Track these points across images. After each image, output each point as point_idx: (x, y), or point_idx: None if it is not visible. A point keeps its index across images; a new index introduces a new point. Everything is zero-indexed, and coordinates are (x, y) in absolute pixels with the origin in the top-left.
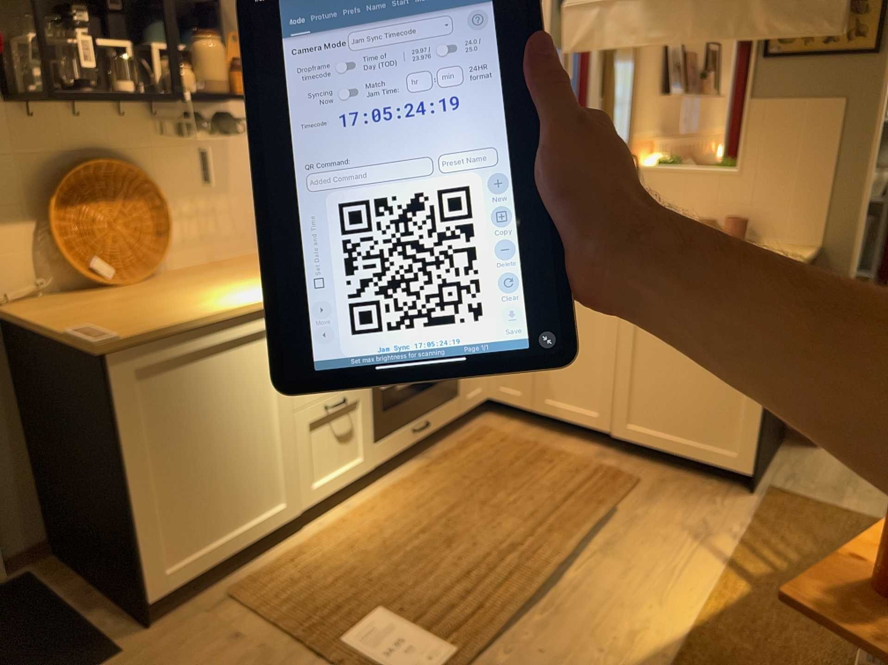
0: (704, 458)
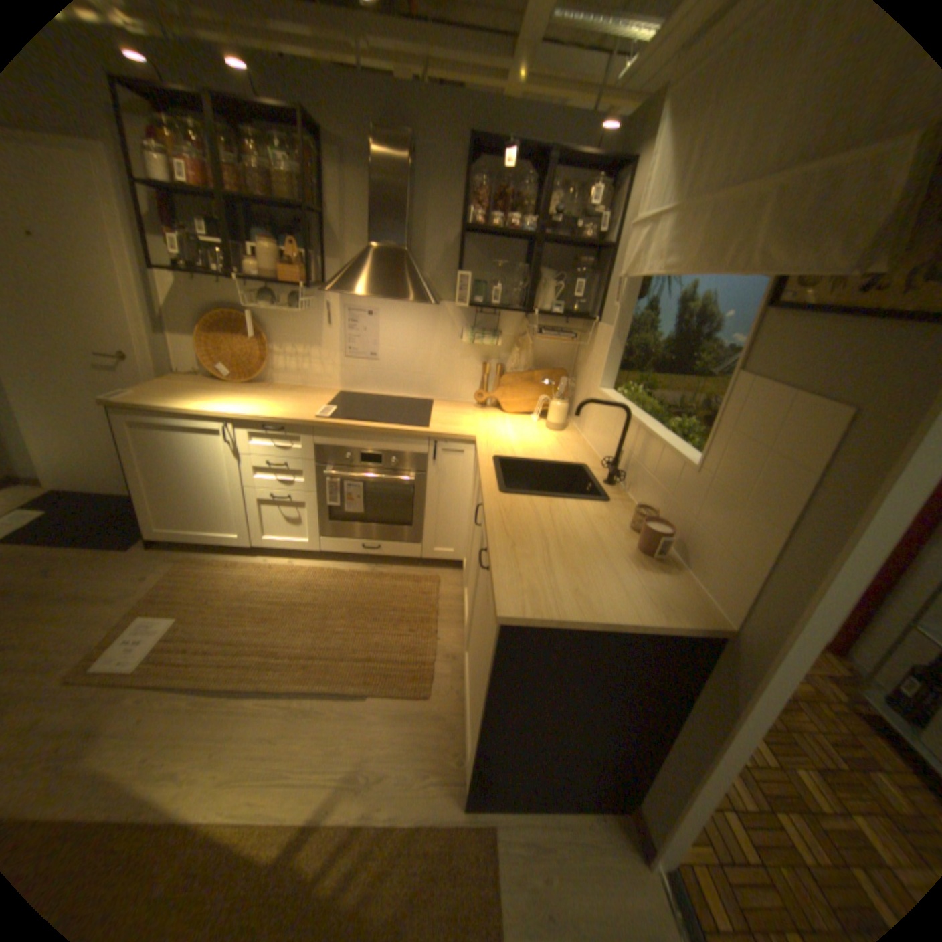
0: (464, 735)
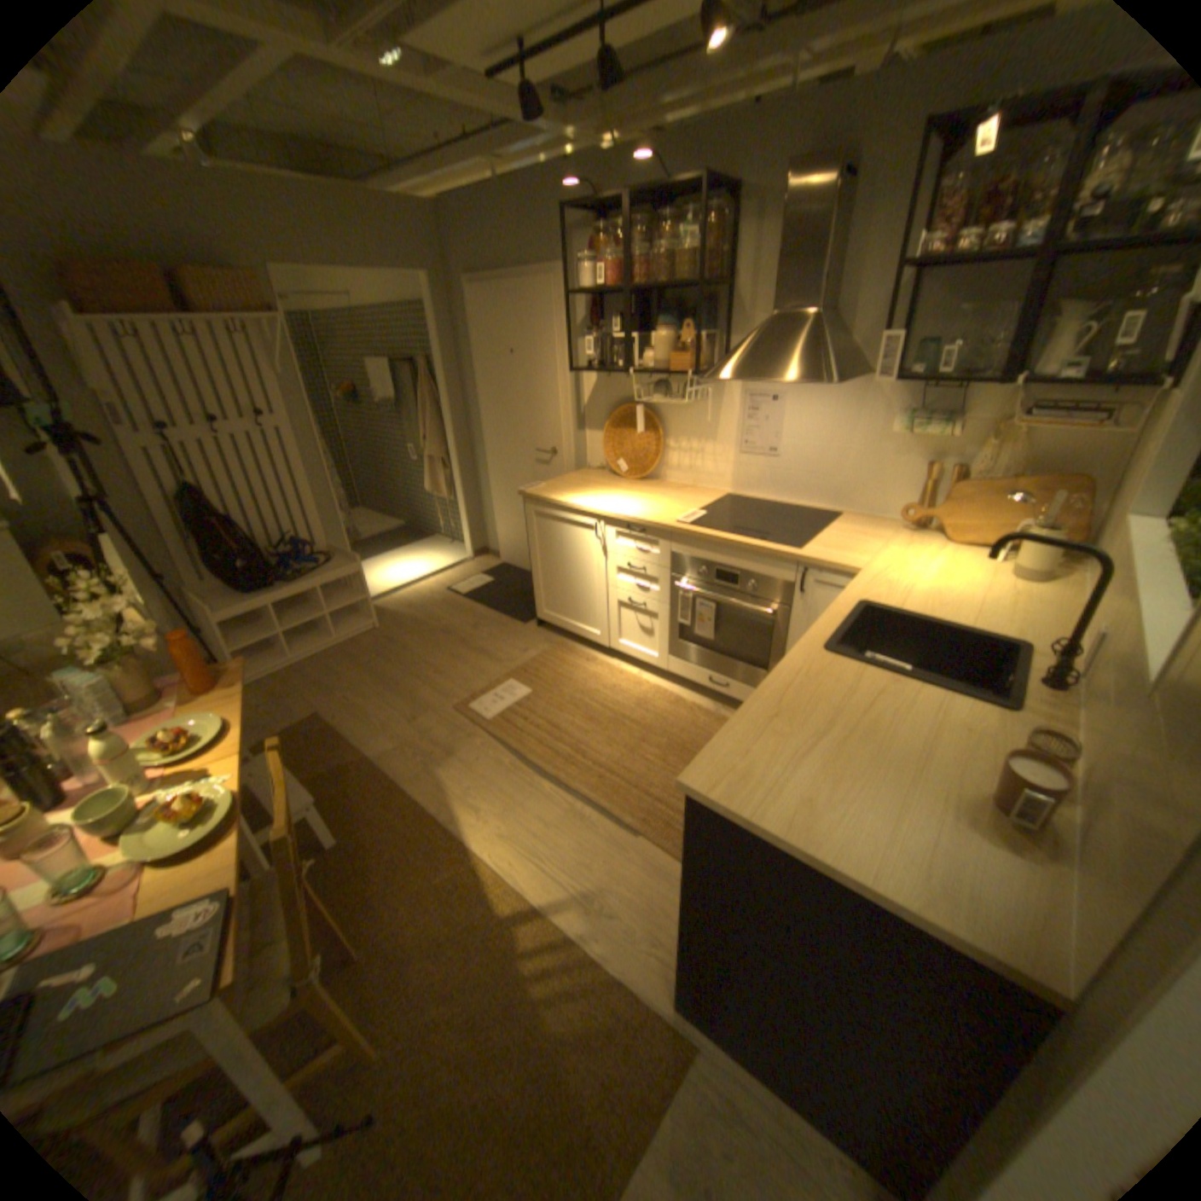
0: None
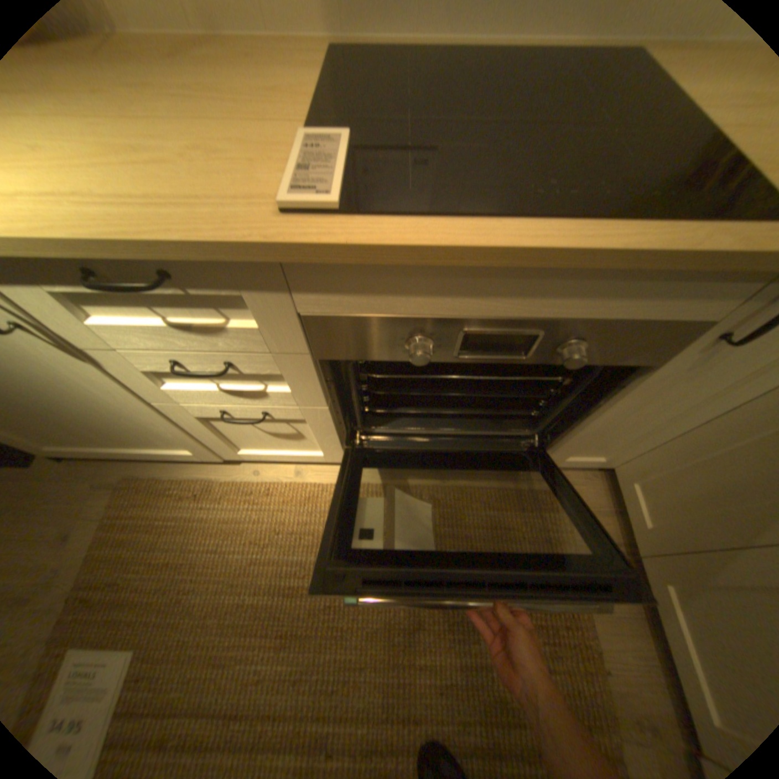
0: None
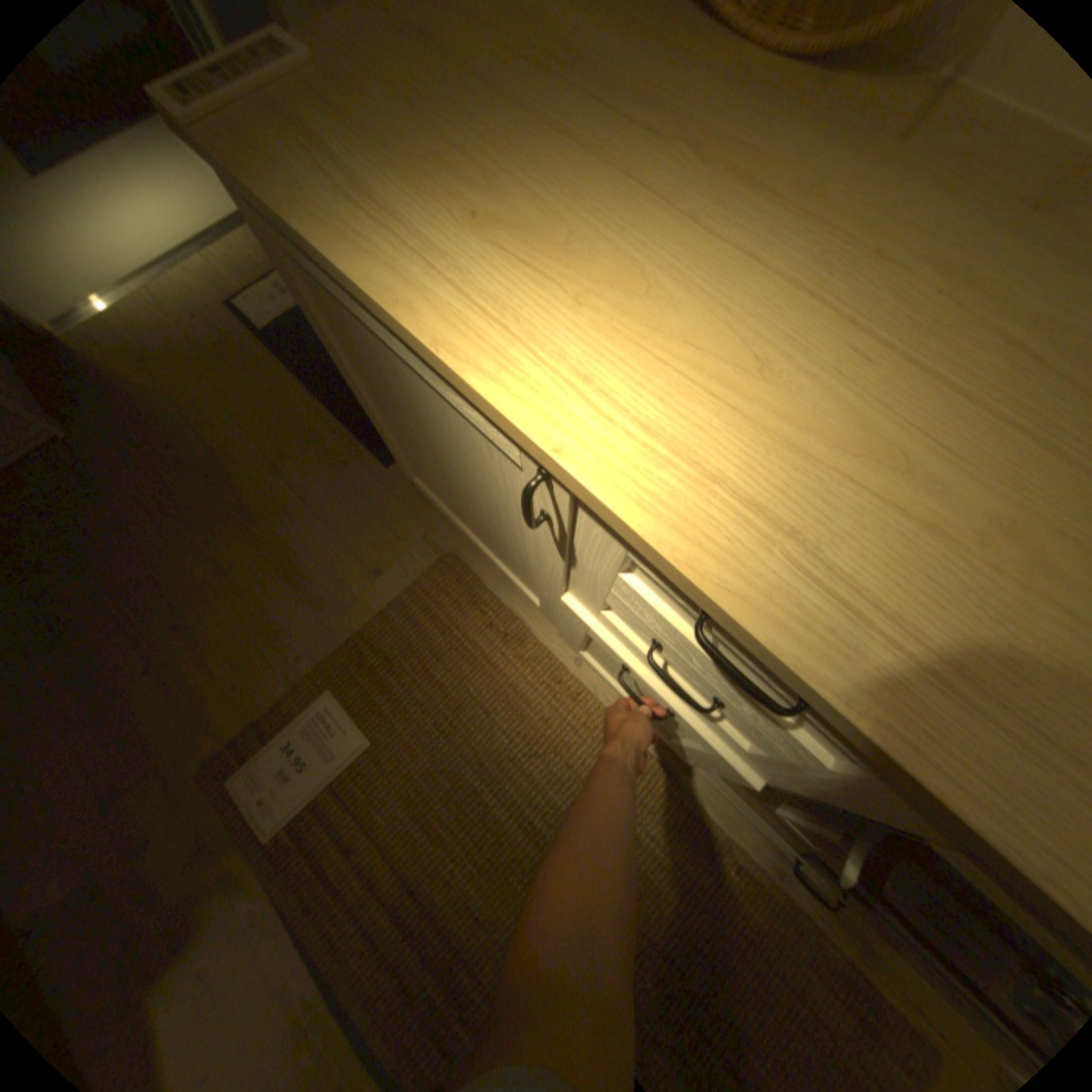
0: None
